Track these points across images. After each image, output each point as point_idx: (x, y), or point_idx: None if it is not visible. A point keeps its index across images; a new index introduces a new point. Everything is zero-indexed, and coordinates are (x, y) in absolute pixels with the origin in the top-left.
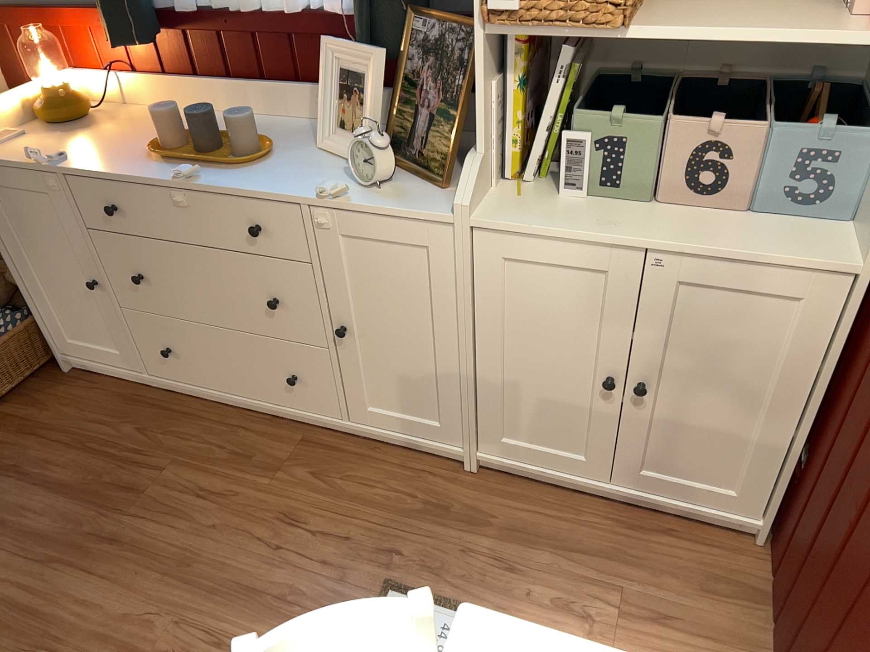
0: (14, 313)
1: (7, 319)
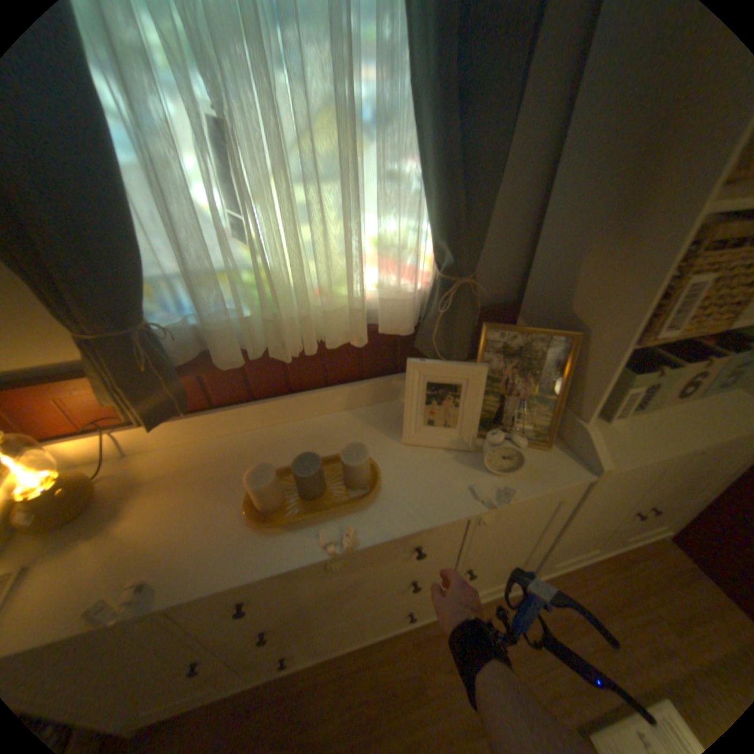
0: None
1: None
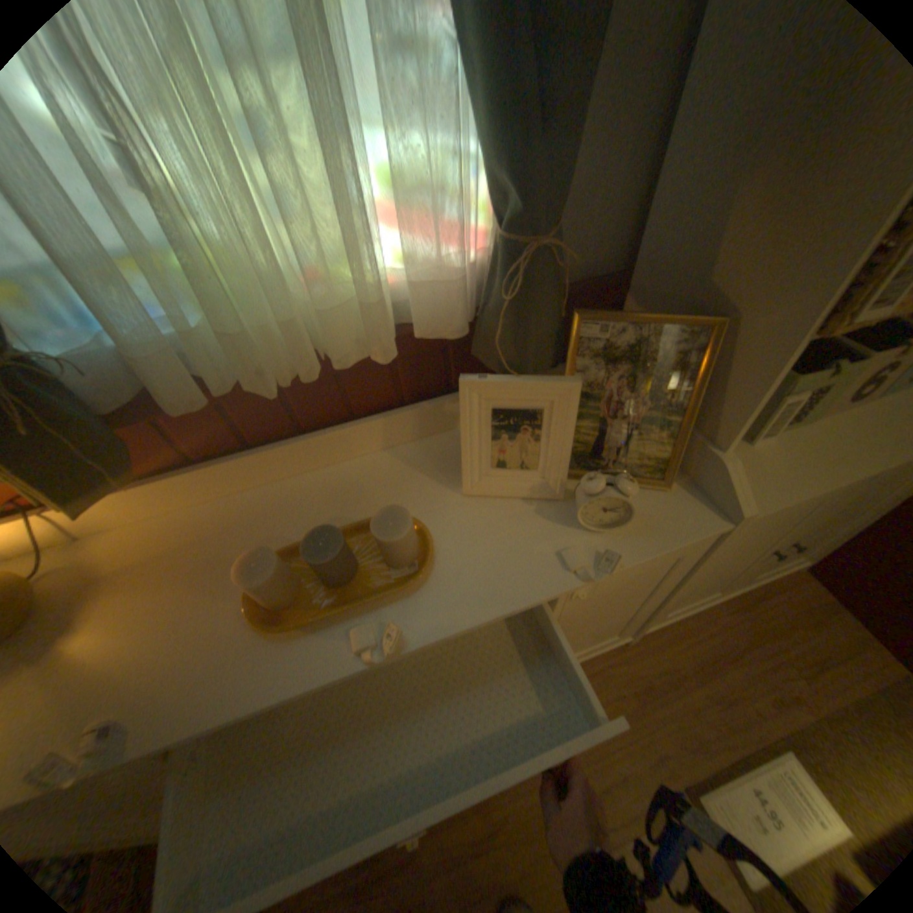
0: None
1: None
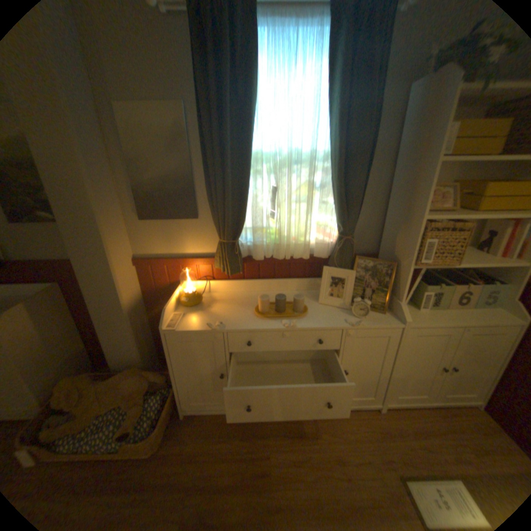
0: (150, 398)
1: (148, 403)
